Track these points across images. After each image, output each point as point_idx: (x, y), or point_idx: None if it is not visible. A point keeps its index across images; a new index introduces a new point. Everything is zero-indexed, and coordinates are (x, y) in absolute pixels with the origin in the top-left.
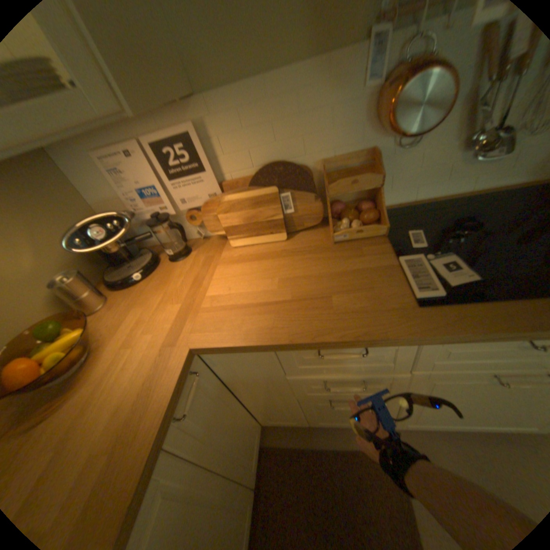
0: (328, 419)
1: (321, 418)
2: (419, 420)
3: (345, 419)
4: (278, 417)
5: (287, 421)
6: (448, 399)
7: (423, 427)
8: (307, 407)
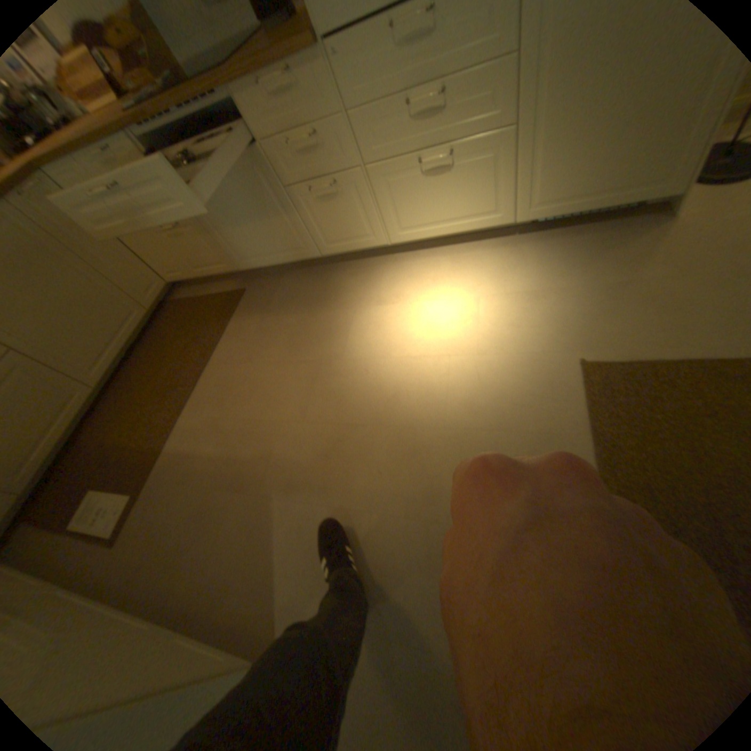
0: (191, 262)
1: (187, 262)
2: (237, 252)
3: (199, 260)
4: (165, 267)
5: (176, 274)
6: (214, 212)
7: (251, 264)
8: (163, 244)
